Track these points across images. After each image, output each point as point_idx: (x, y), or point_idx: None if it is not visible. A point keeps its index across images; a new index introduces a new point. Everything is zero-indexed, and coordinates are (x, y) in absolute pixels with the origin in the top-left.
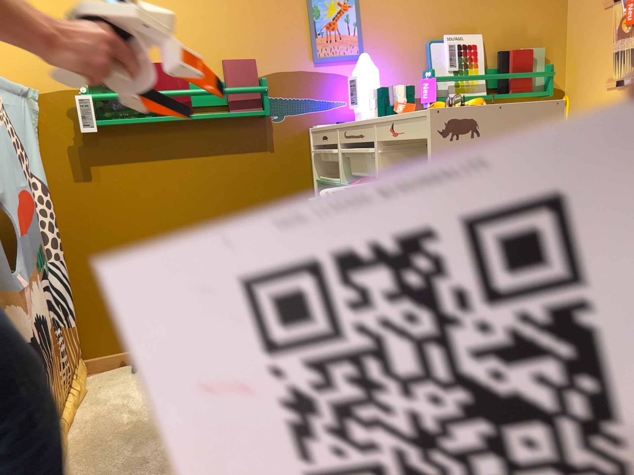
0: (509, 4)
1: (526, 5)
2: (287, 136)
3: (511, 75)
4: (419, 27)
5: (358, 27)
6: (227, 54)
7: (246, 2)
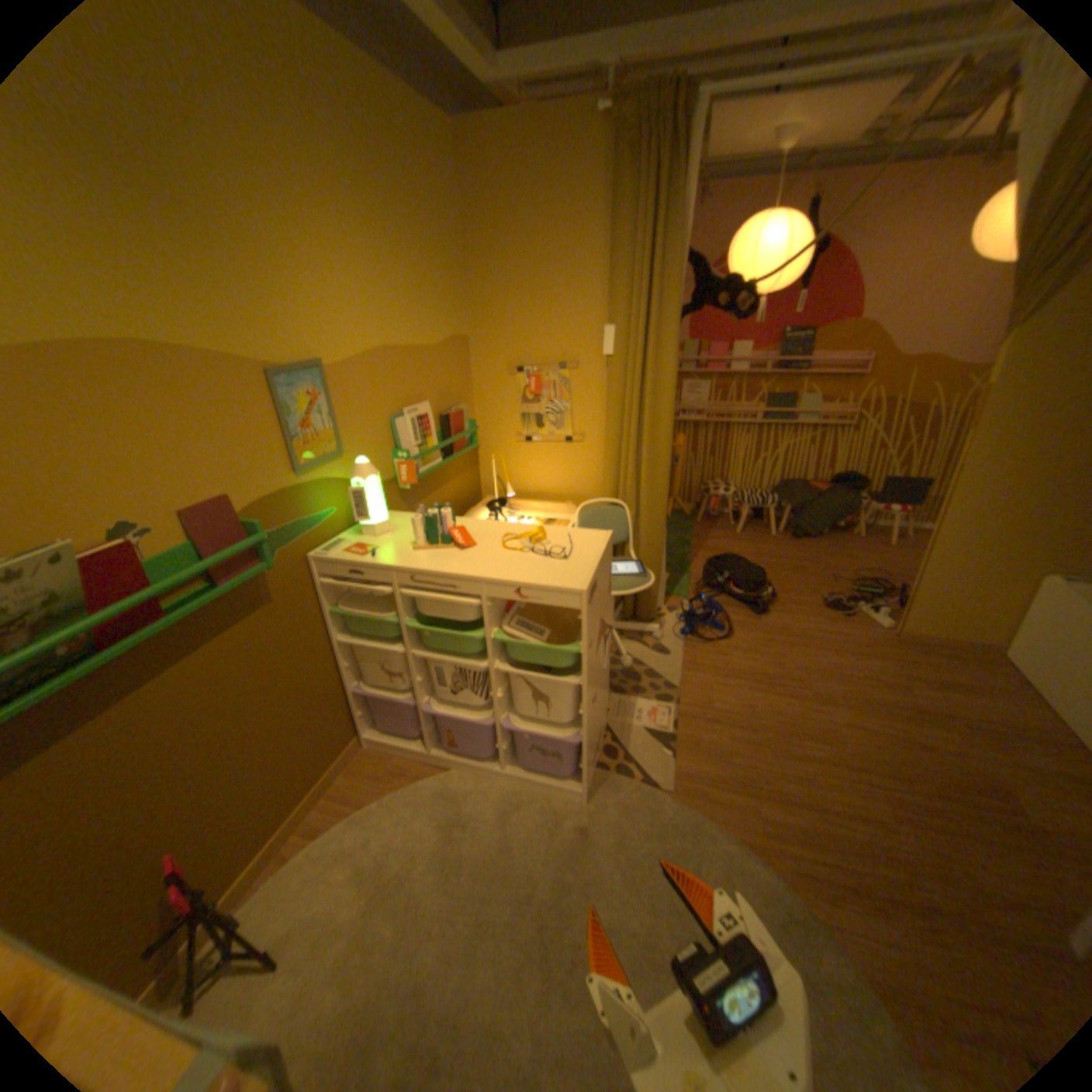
0: (440, 366)
1: (449, 364)
2: (285, 576)
3: (457, 438)
4: (382, 403)
5: (333, 418)
6: (183, 500)
7: (193, 414)
